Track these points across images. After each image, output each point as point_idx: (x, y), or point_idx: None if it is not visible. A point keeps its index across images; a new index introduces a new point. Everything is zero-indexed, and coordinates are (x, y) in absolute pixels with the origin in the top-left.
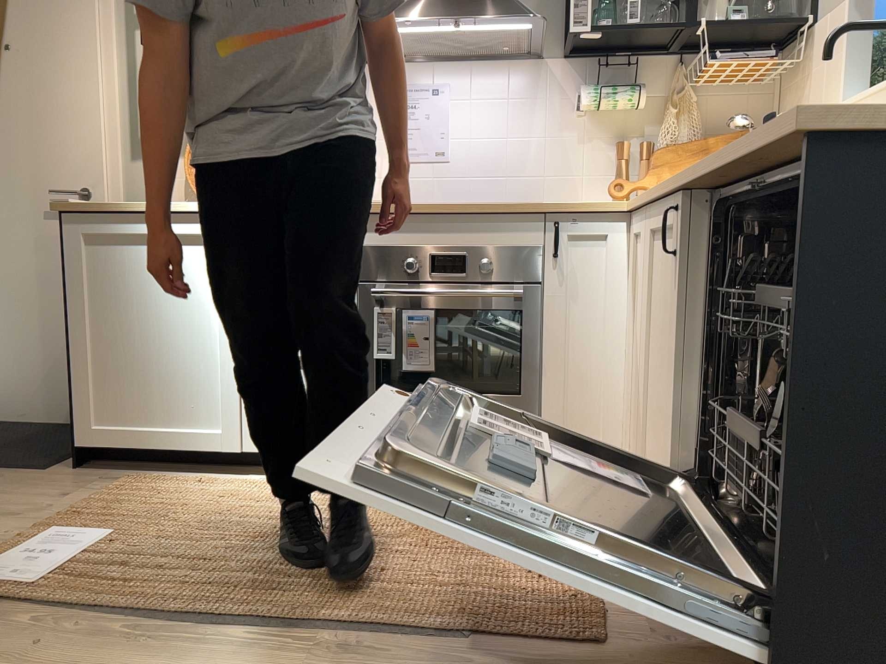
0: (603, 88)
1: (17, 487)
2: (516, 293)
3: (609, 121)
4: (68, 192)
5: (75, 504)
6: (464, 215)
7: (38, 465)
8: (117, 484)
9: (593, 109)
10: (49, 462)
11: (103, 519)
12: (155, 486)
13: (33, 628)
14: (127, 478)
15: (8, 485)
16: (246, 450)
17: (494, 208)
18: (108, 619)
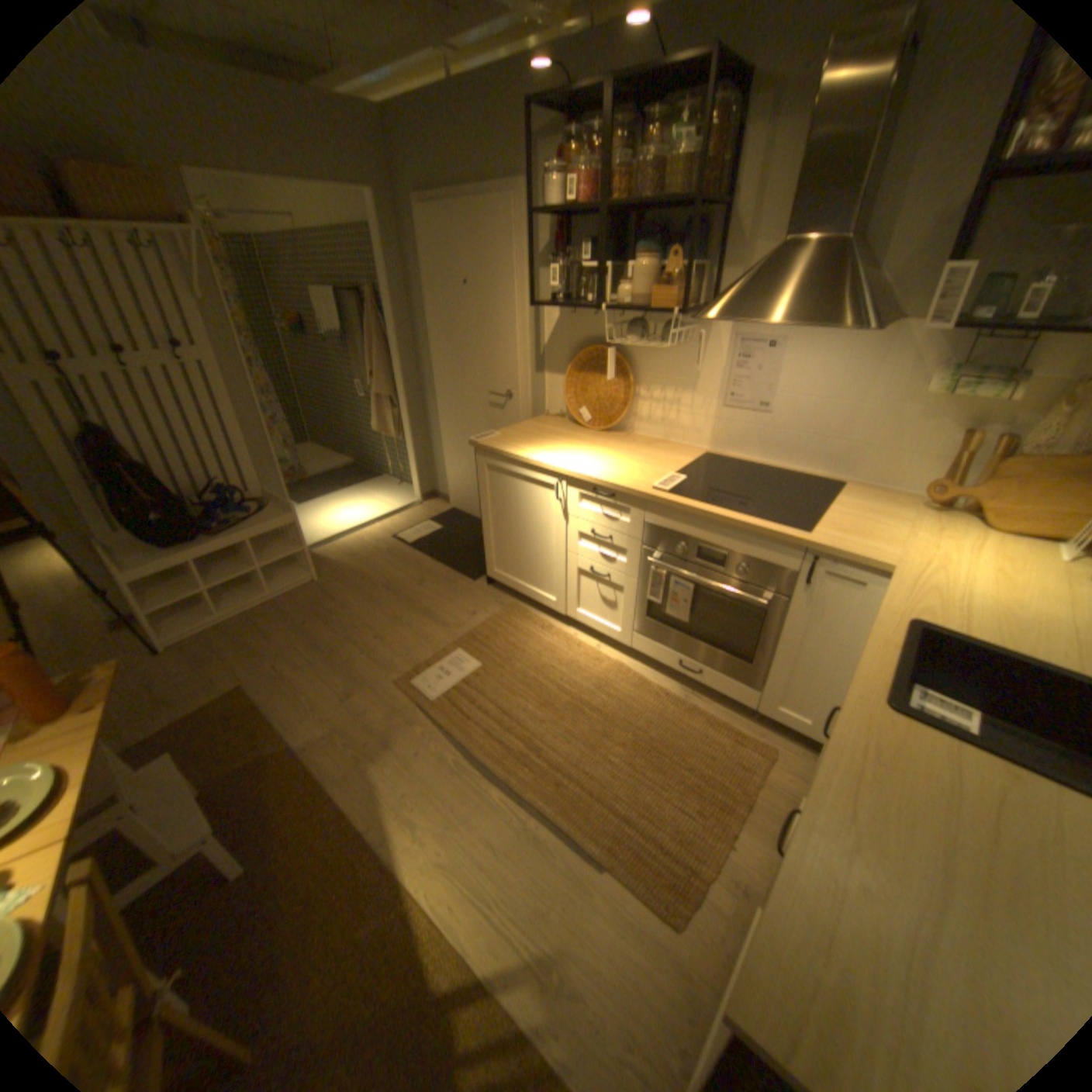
0: (966, 374)
1: (458, 594)
2: (761, 597)
3: (972, 399)
4: (498, 395)
5: (475, 623)
6: (729, 525)
7: (473, 574)
8: (500, 610)
9: (946, 394)
10: (480, 572)
11: (480, 647)
12: (516, 620)
13: (422, 732)
14: (506, 606)
15: (455, 590)
16: (568, 613)
17: (756, 530)
18: (450, 741)
